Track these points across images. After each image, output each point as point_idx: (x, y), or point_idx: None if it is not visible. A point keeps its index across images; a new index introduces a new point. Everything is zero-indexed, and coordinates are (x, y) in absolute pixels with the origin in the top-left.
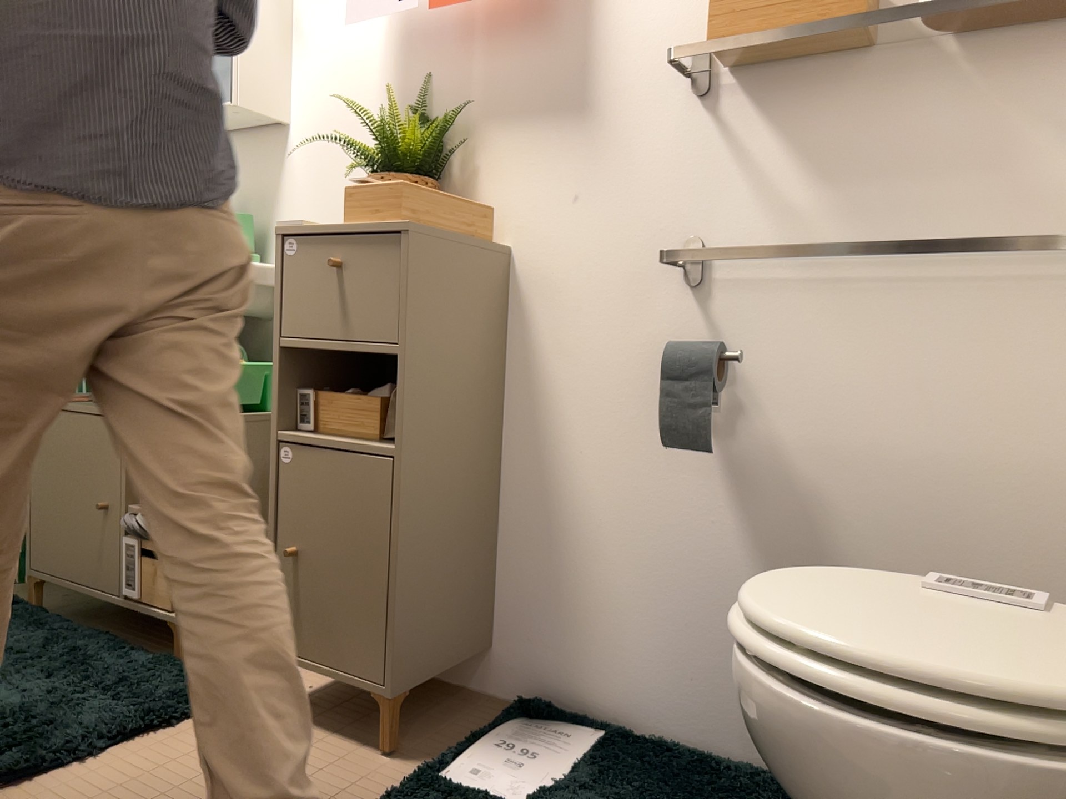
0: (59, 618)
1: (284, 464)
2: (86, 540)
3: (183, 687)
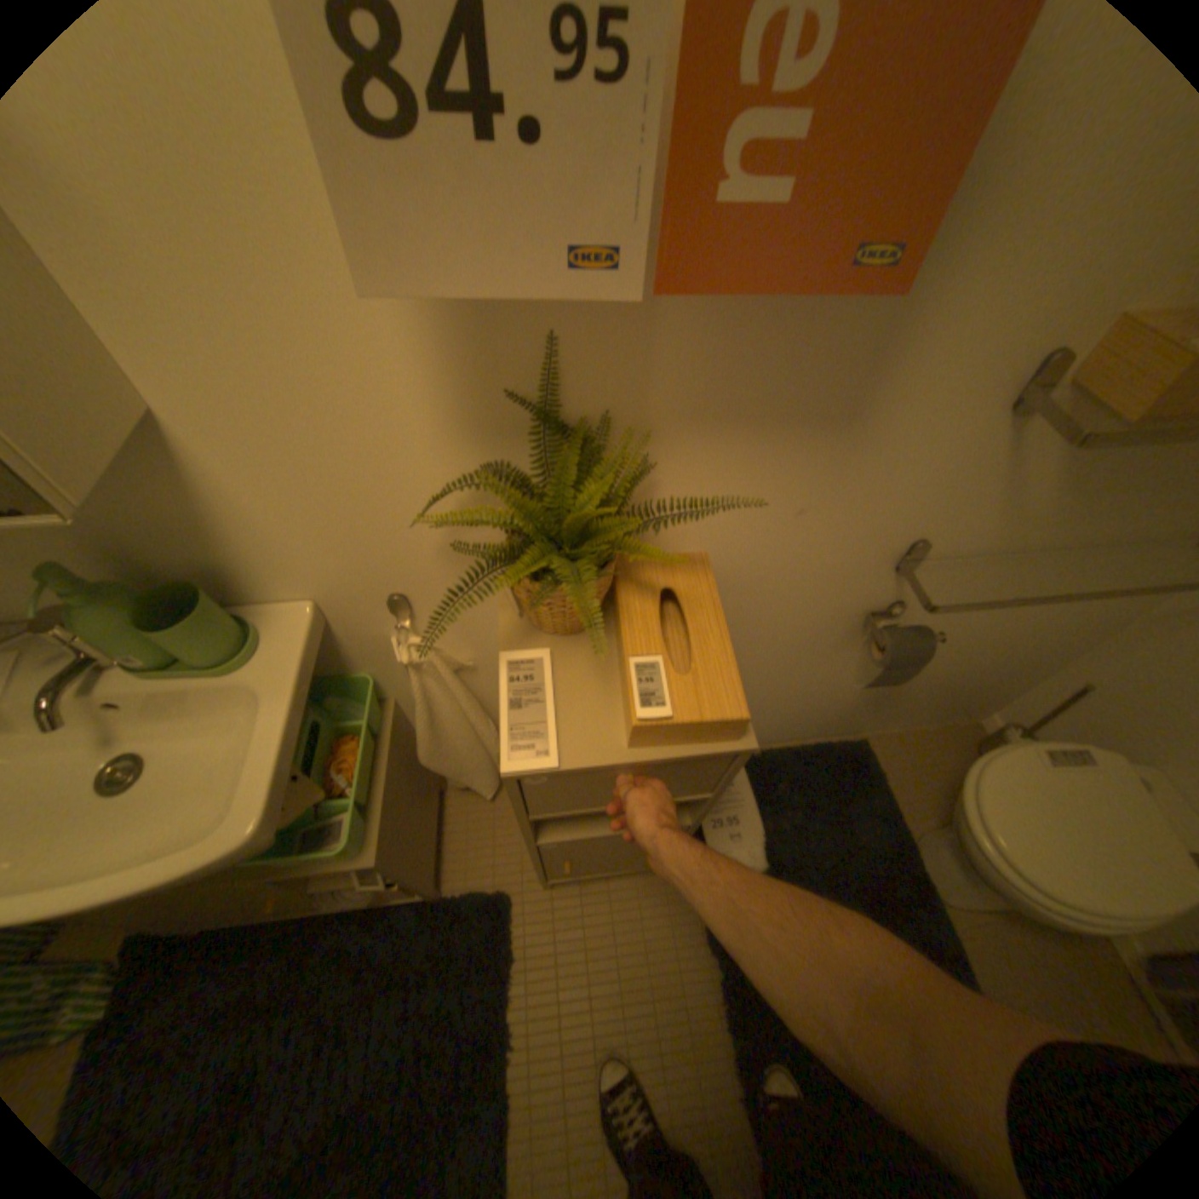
0: (248, 930)
1: (549, 848)
2: (252, 914)
3: (486, 934)
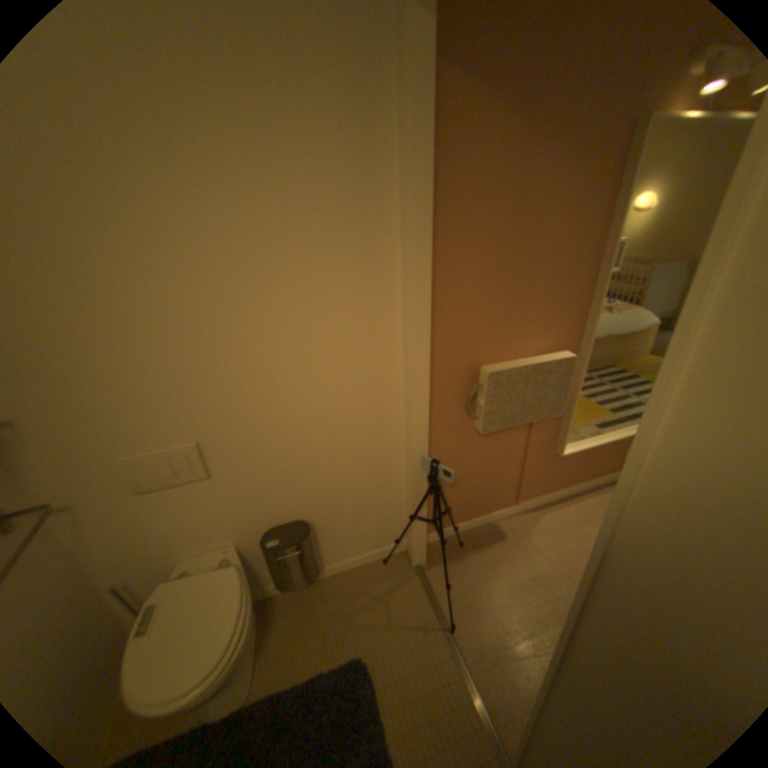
0: None
1: None
2: None
3: None
